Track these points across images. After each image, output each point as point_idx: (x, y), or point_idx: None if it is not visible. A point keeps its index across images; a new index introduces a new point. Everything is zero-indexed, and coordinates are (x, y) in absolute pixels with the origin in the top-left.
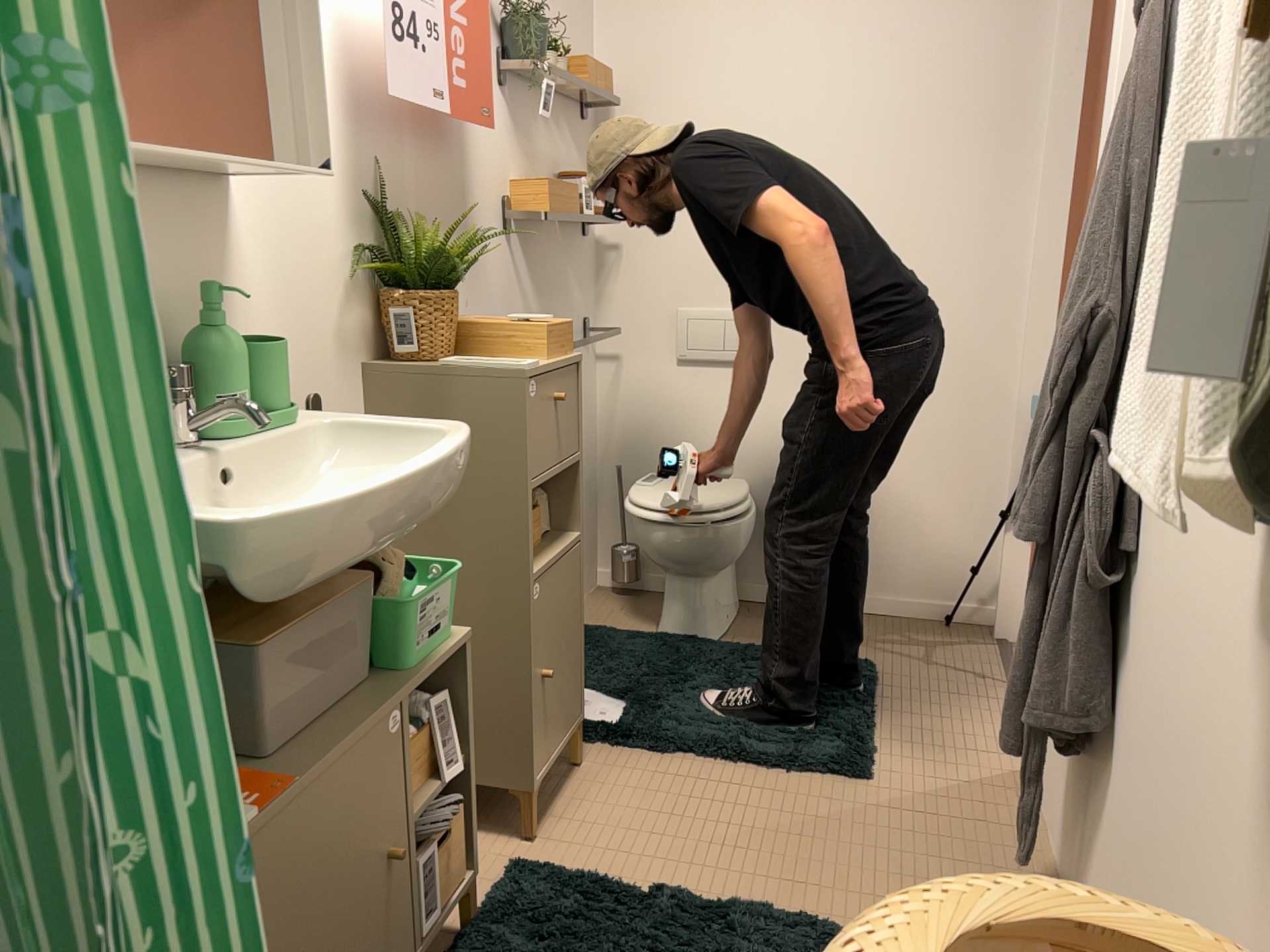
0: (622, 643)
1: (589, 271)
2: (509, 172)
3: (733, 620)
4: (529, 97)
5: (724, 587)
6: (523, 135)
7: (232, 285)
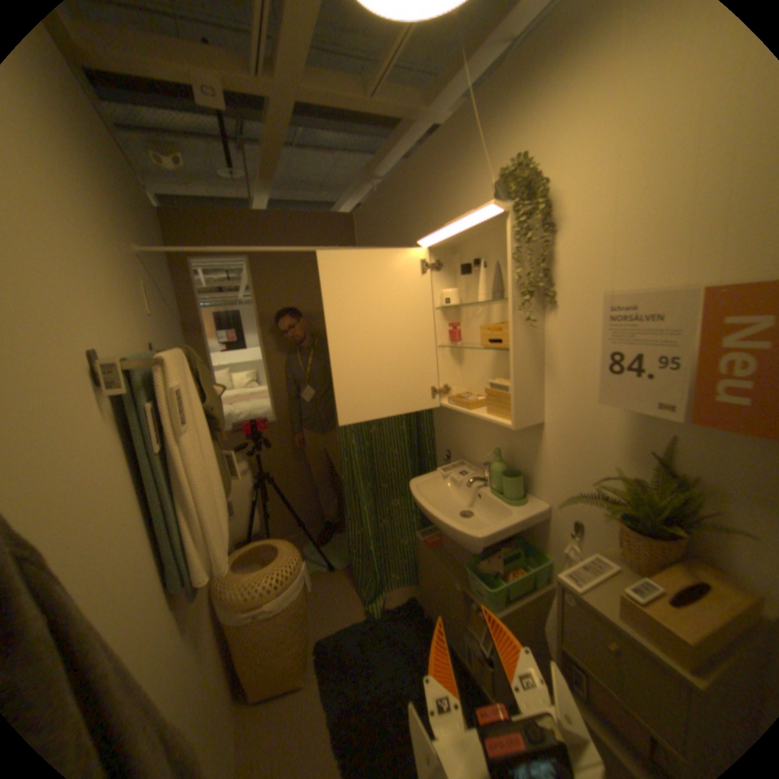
0: None
1: None
2: None
3: None
4: None
5: None
6: None
7: (536, 455)
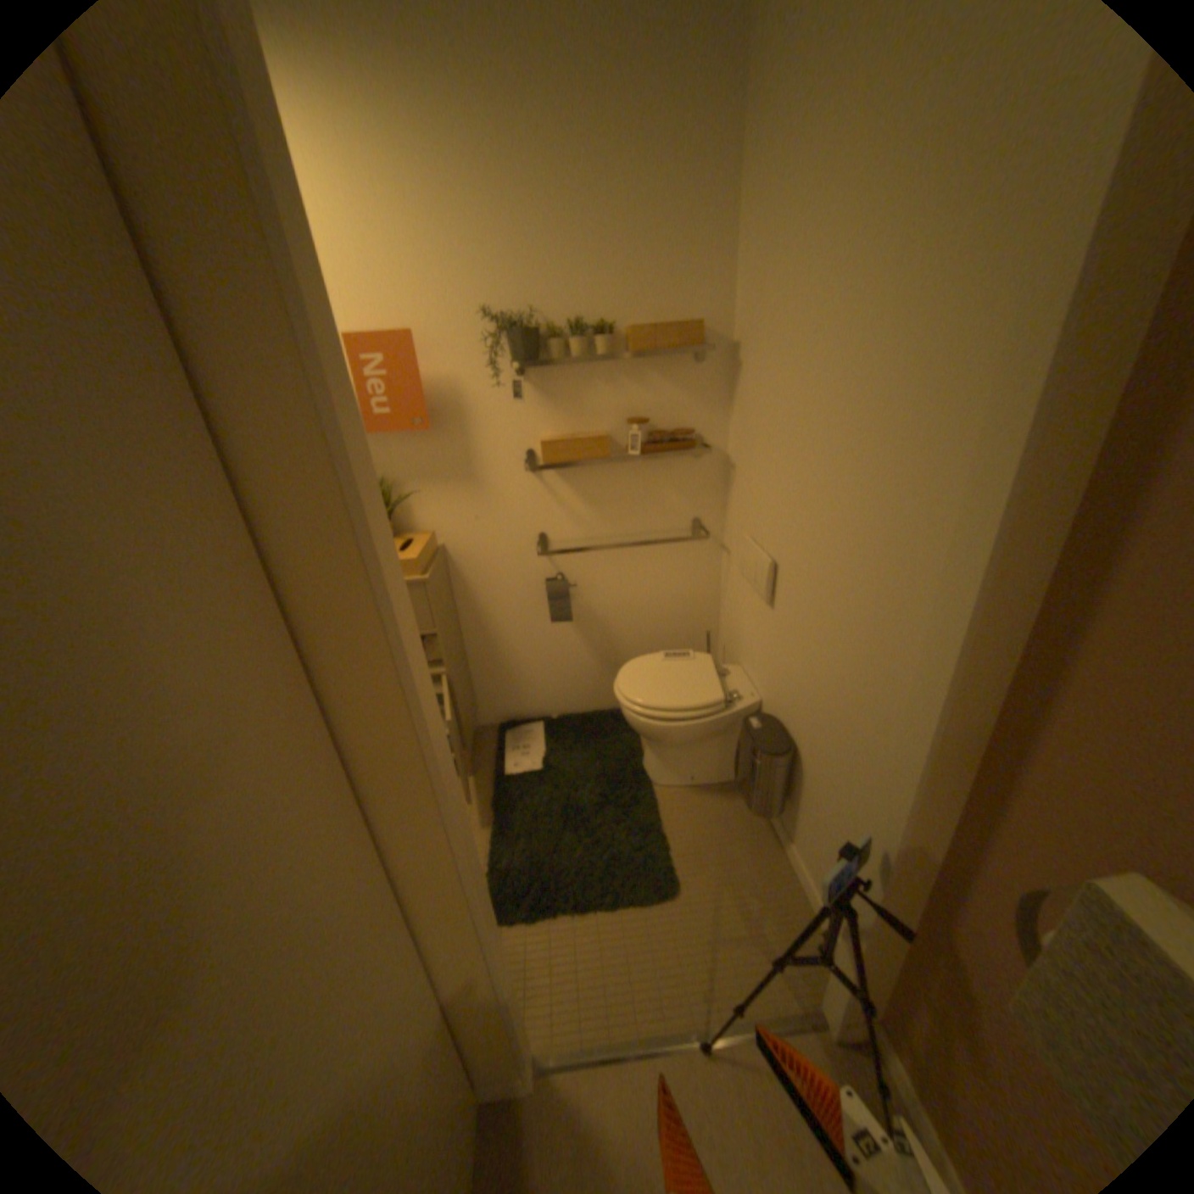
0: (614, 740)
1: (705, 480)
2: (532, 428)
3: (699, 783)
4: (570, 365)
5: (689, 757)
6: (559, 397)
7: None
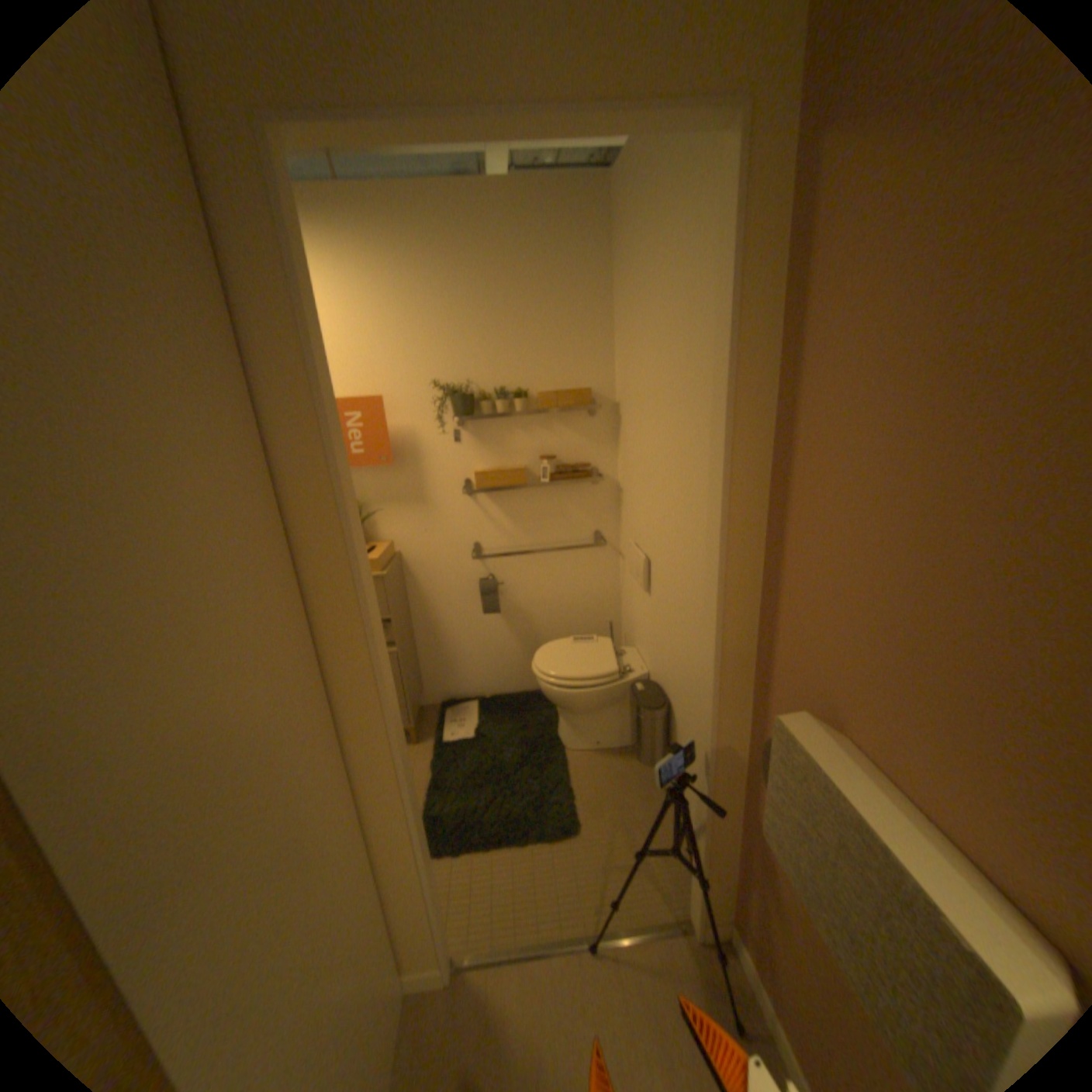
0: (536, 715)
1: (602, 502)
2: (469, 465)
3: (603, 747)
4: (496, 420)
5: (594, 724)
6: (489, 442)
7: None
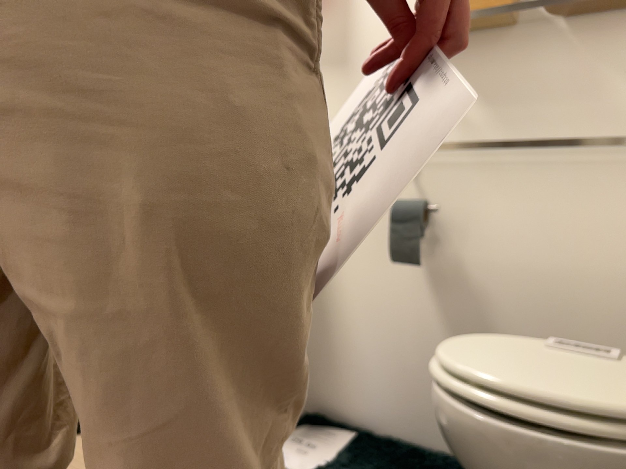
0: None
1: None
2: None
3: None
4: None
5: None
6: None
7: None
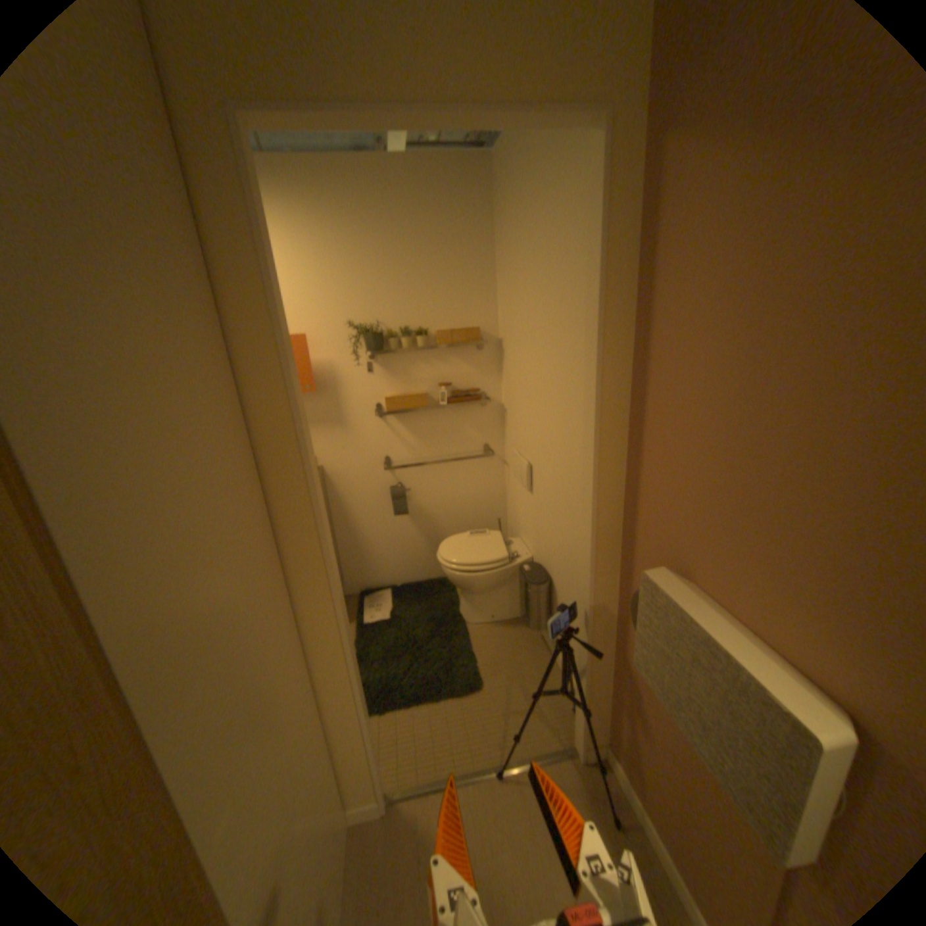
0: (439, 597)
1: (489, 420)
2: (379, 391)
3: (497, 619)
4: (401, 353)
5: (488, 601)
6: (395, 372)
7: None
